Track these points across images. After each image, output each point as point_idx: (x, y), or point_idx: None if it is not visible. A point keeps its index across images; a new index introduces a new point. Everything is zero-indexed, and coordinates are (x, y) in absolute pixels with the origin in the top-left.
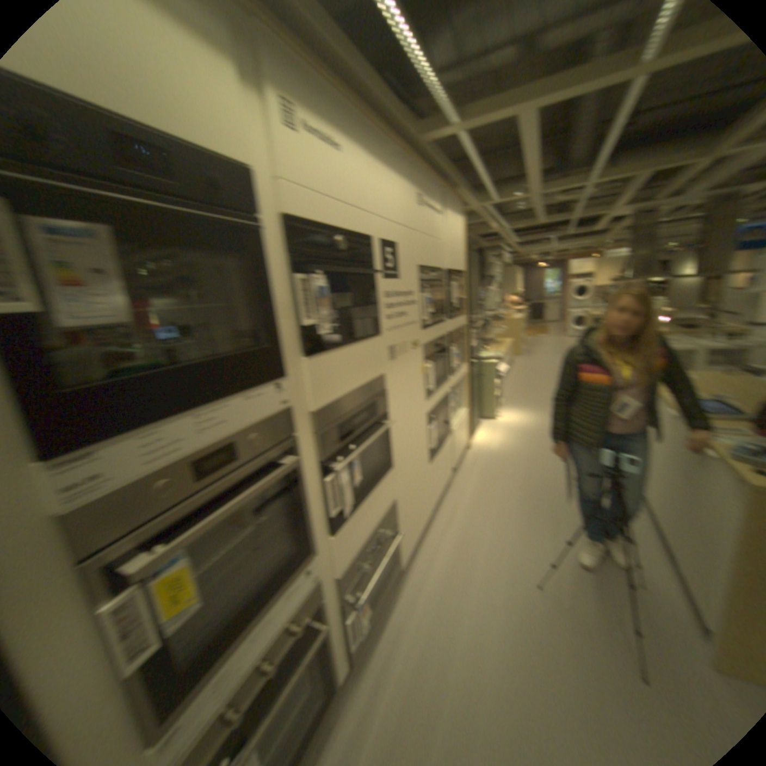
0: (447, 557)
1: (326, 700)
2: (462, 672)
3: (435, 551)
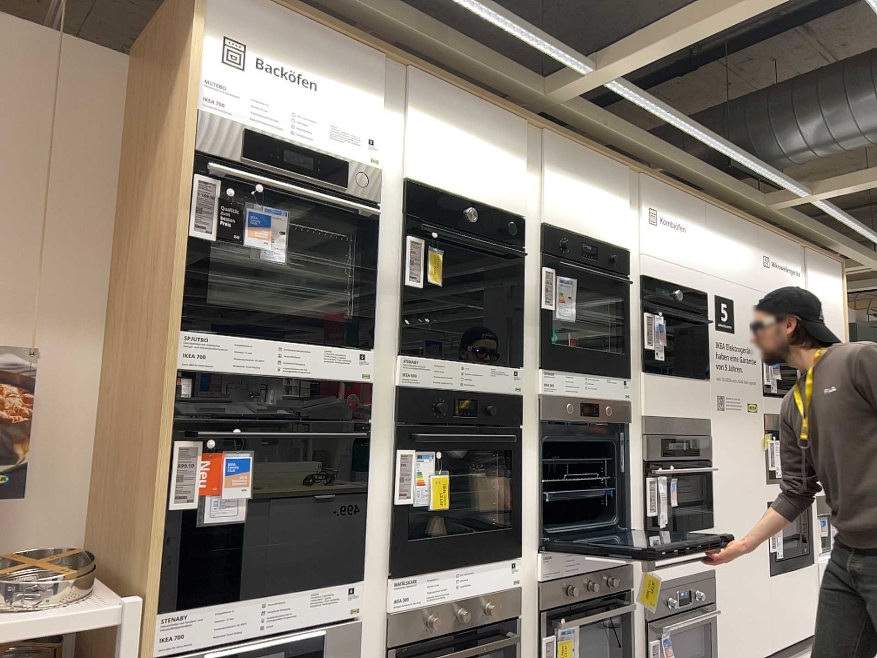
0: None
1: None
2: None
3: None
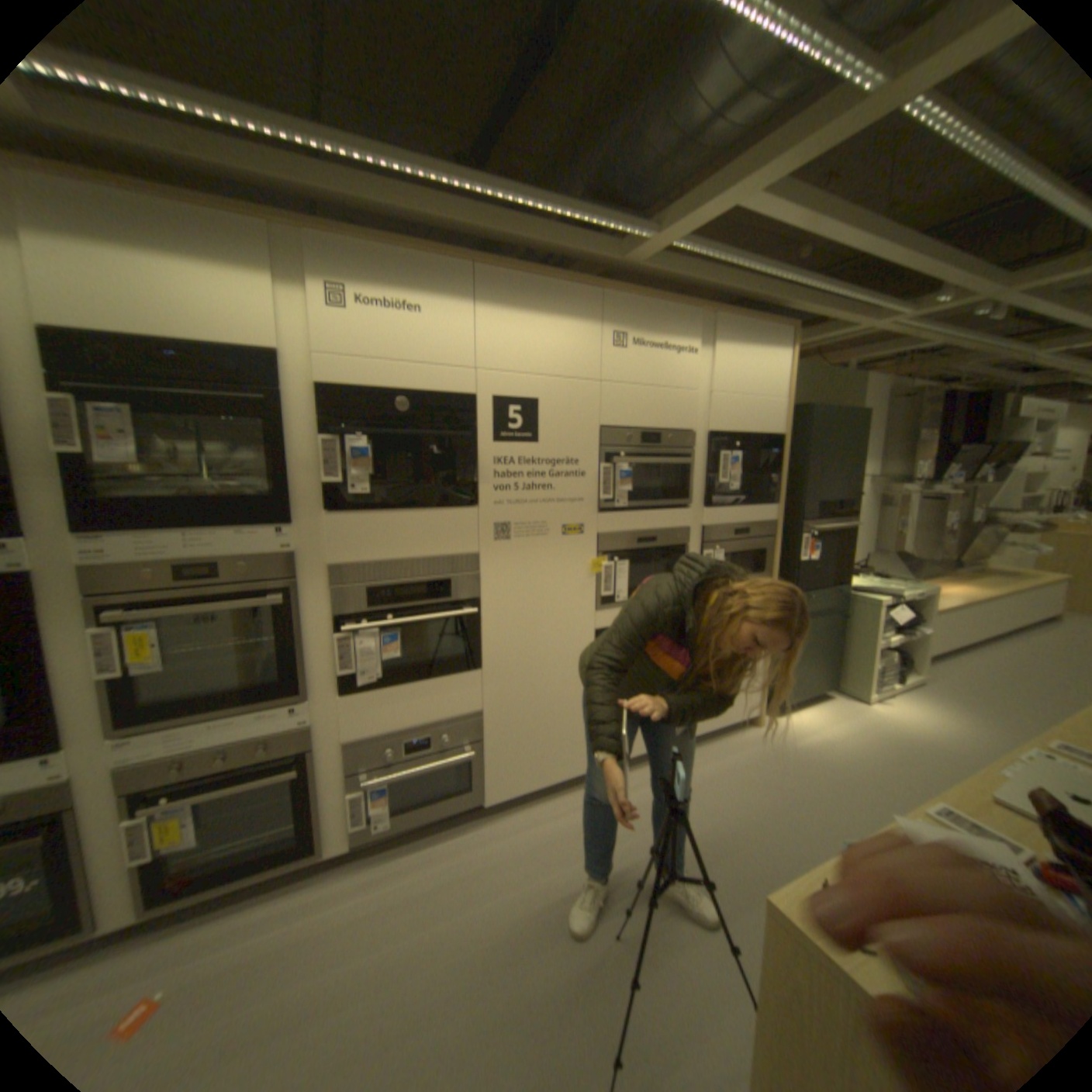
0: (561, 833)
1: (303, 855)
2: (436, 941)
3: (558, 817)
